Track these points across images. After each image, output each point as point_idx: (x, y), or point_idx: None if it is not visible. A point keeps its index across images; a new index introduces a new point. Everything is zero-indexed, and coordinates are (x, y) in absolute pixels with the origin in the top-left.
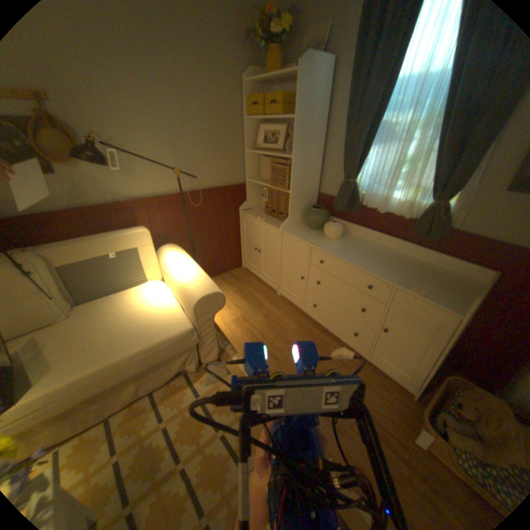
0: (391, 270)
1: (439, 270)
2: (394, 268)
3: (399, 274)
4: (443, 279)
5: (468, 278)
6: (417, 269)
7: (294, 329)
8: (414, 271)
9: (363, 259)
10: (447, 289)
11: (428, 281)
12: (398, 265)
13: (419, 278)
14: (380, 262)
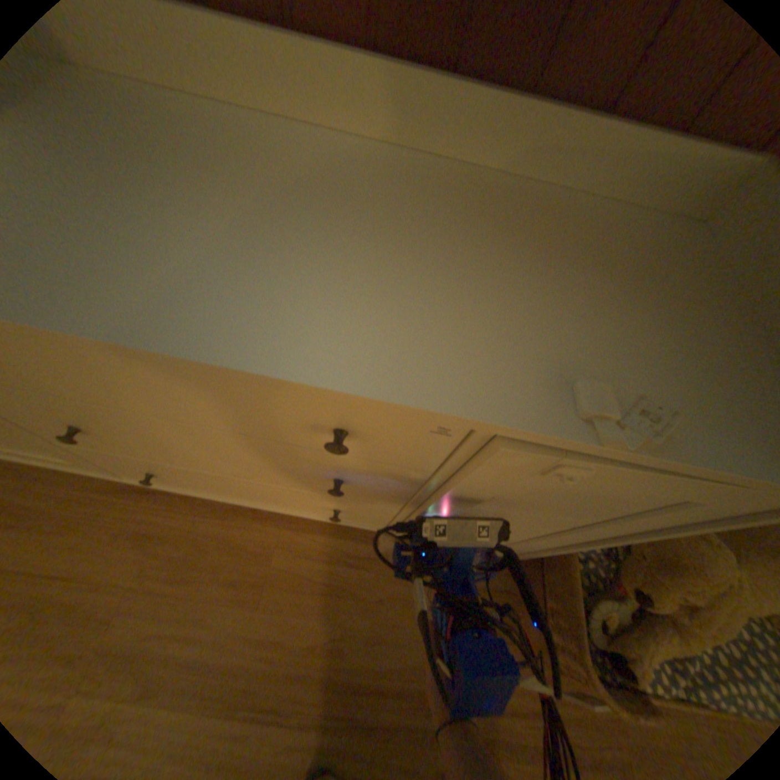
0: (412, 289)
1: (557, 198)
2: (416, 259)
3: (459, 298)
4: (604, 248)
5: (646, 206)
6: (496, 224)
7: (128, 577)
8: (498, 249)
9: (218, 251)
10: (662, 309)
11: (583, 293)
12: (419, 232)
13: (542, 284)
14: (327, 240)
